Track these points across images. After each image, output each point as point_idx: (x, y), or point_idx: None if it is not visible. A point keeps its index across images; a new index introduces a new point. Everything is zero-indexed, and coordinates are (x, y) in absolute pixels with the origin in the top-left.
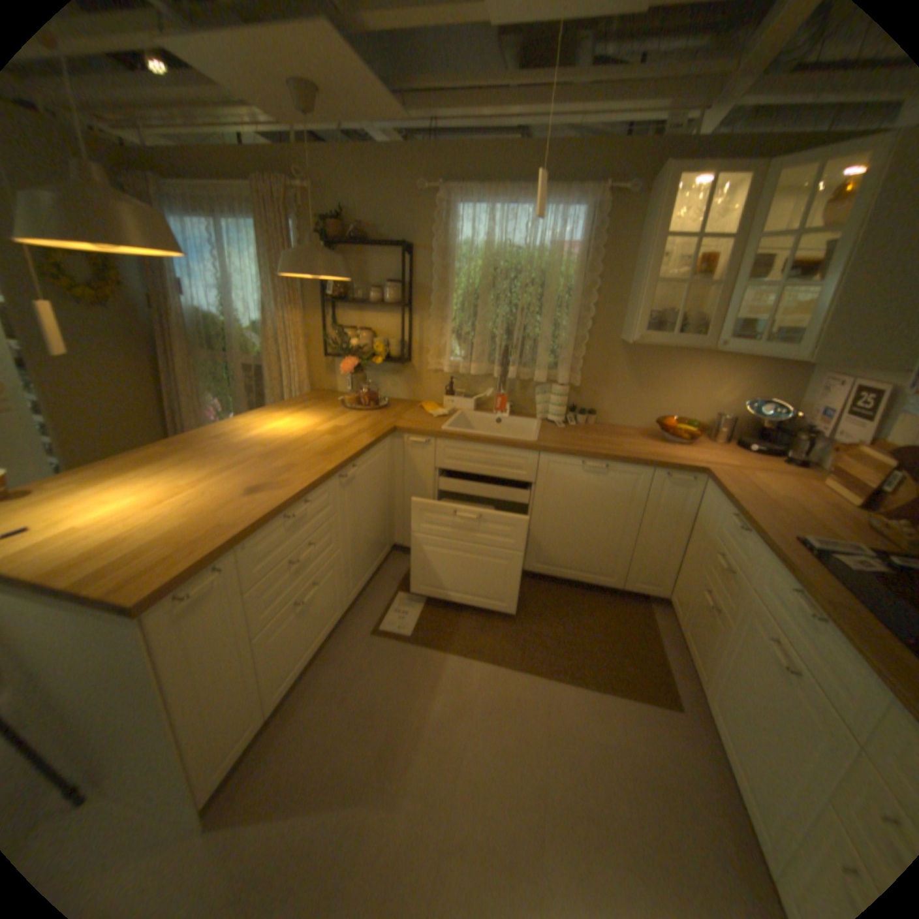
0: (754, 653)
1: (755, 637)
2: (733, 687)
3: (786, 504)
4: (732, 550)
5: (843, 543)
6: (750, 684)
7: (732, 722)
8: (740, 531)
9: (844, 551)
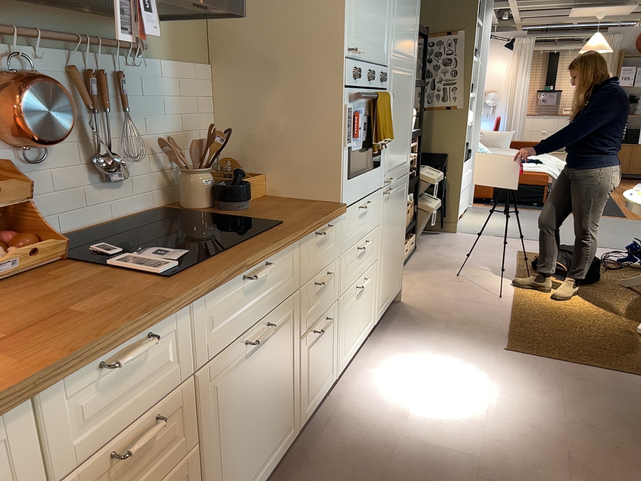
0: (229, 402)
1: (223, 392)
2: (227, 467)
3: (1, 327)
4: (123, 417)
5: (125, 264)
6: (239, 423)
7: (241, 478)
8: (117, 377)
9: (151, 258)
